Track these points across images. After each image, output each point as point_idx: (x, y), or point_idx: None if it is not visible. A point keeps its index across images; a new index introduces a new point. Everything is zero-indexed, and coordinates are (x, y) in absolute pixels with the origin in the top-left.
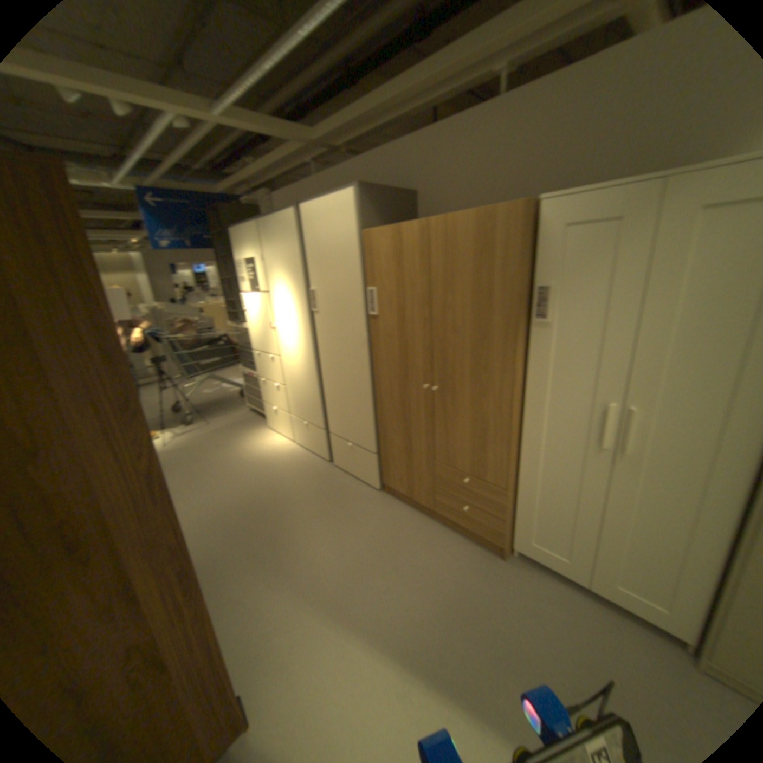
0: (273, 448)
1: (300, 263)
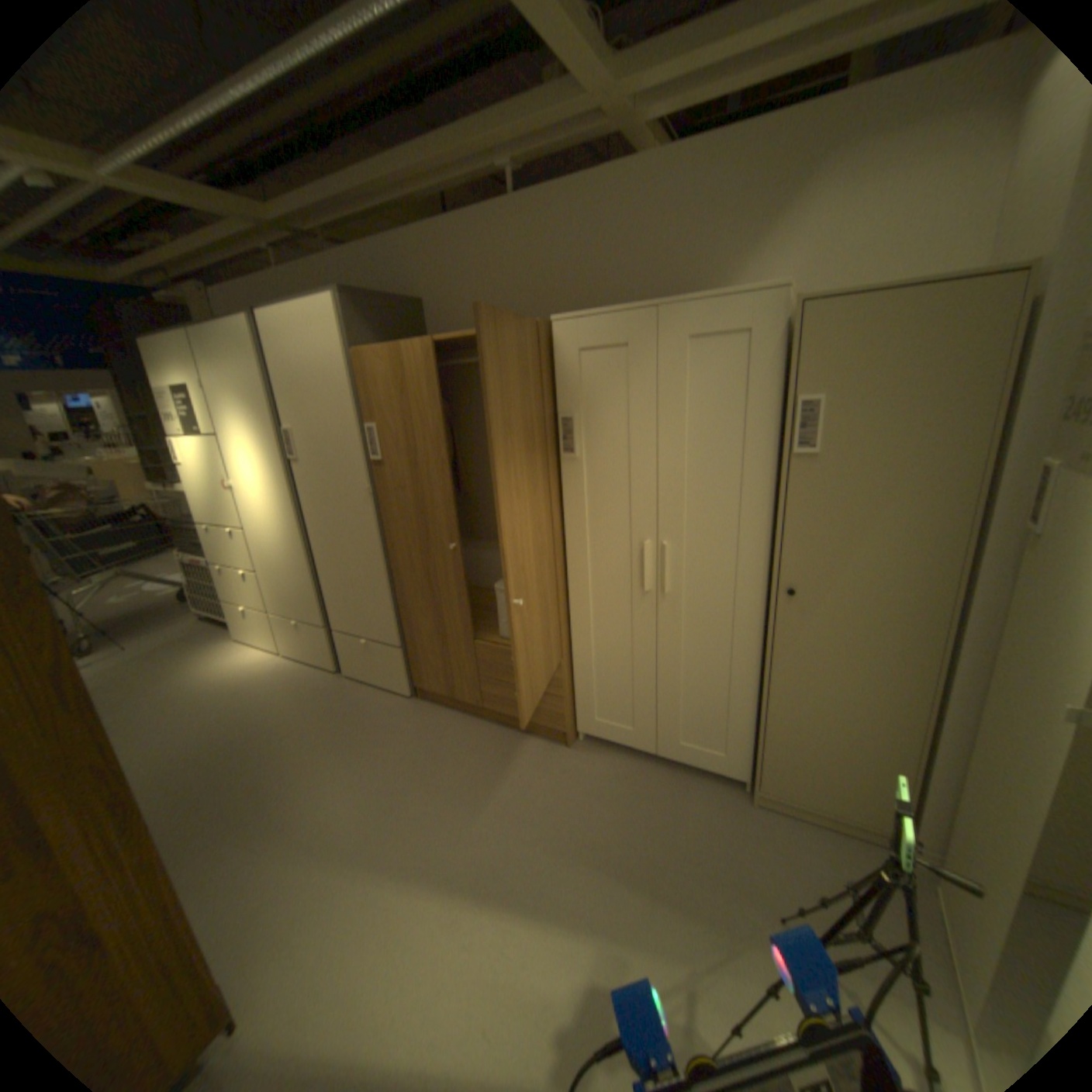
0: (240, 669)
1: (259, 391)
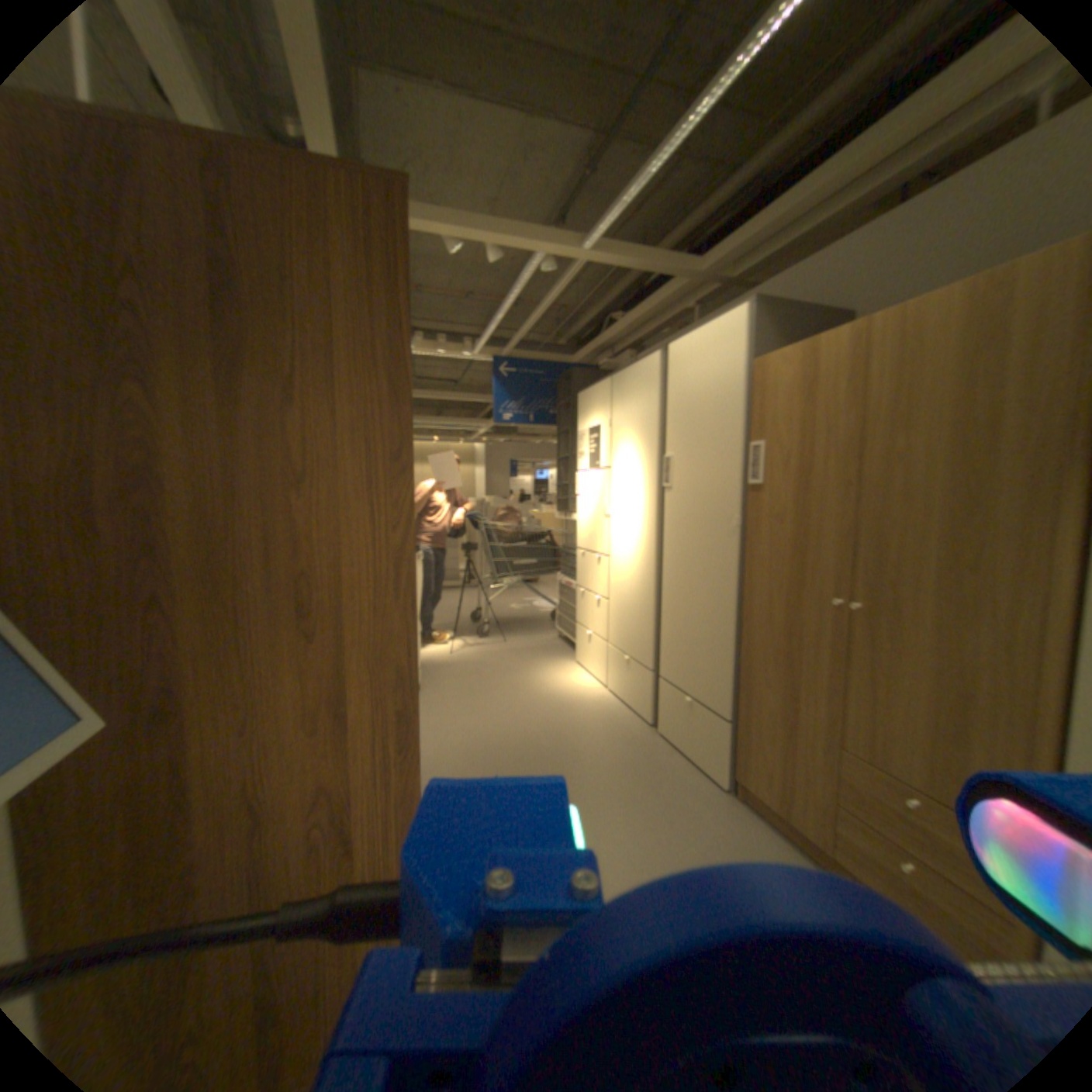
0: (568, 688)
1: (649, 423)
